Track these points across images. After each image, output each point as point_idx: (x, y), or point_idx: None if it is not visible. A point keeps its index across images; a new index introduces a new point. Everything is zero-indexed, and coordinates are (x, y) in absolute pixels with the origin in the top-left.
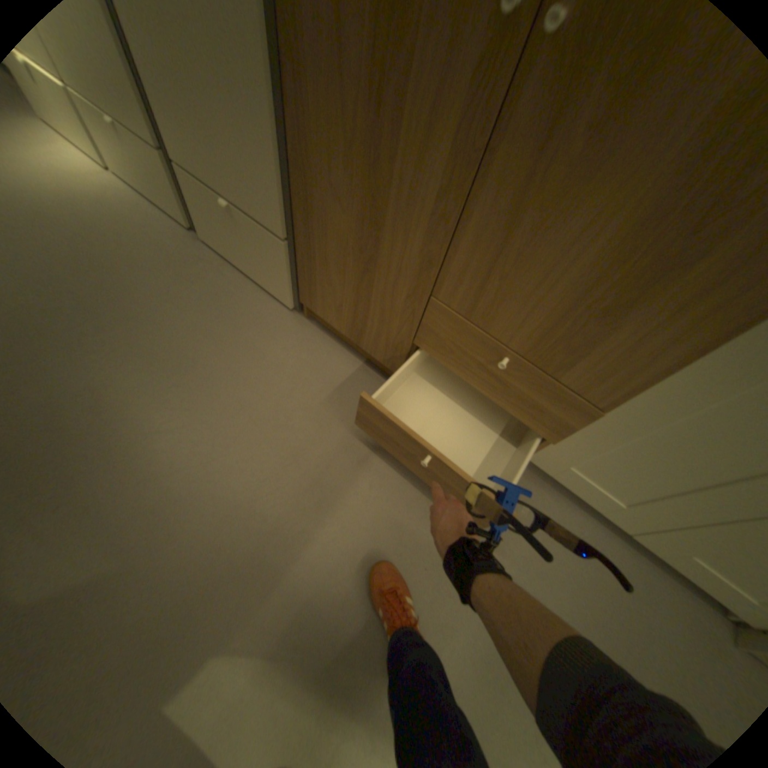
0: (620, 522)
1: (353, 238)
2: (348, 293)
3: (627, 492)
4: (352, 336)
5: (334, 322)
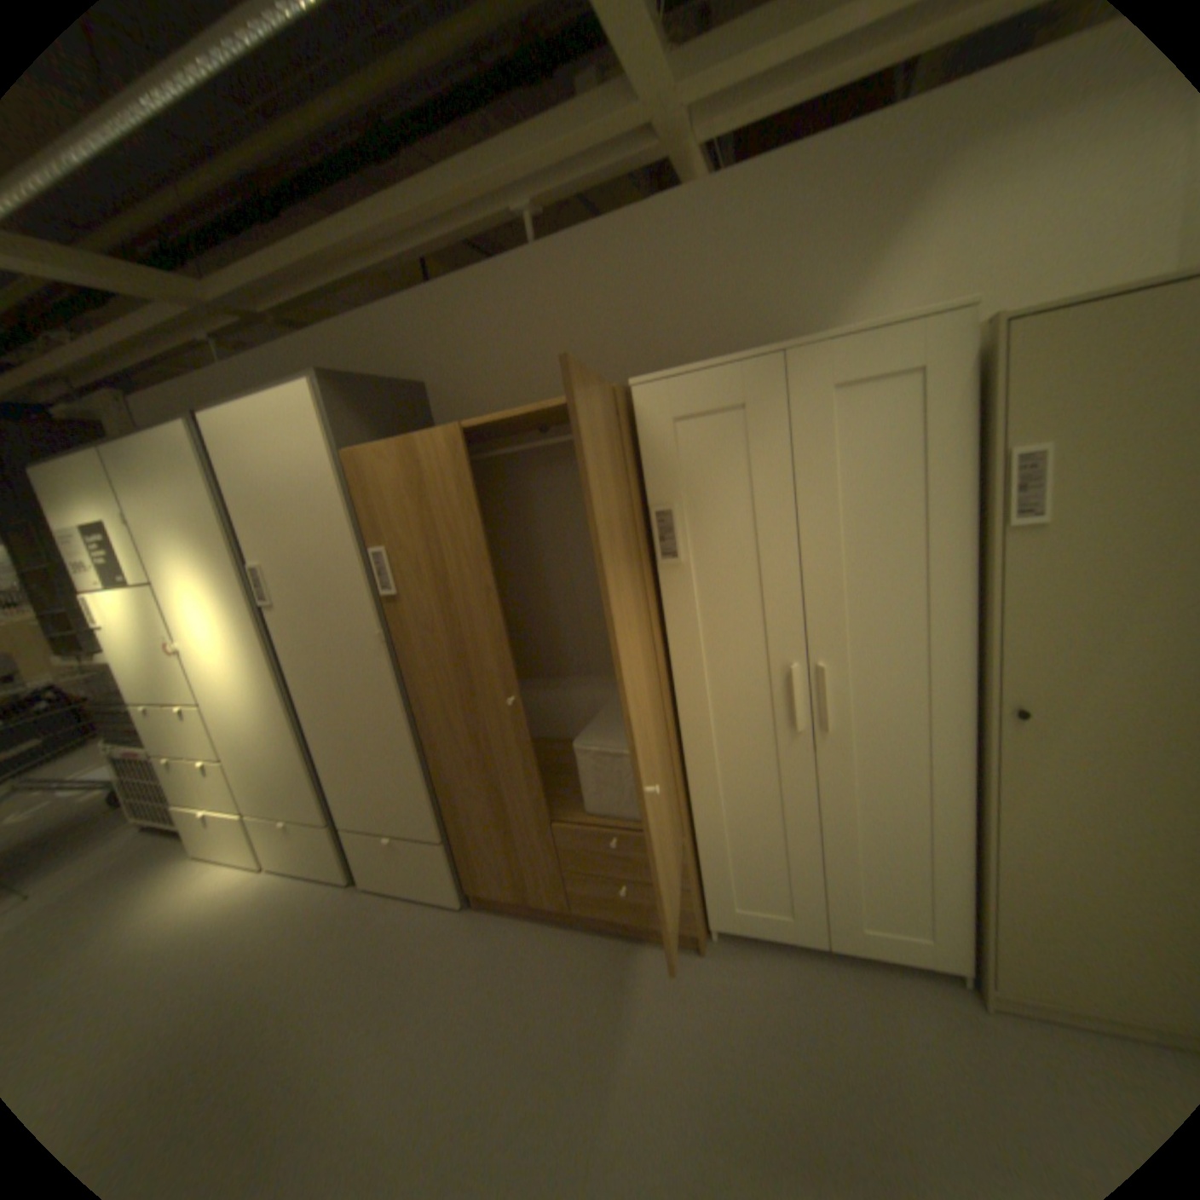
0: (812, 944)
1: (489, 815)
2: (500, 859)
3: (780, 906)
4: (518, 900)
5: (499, 897)
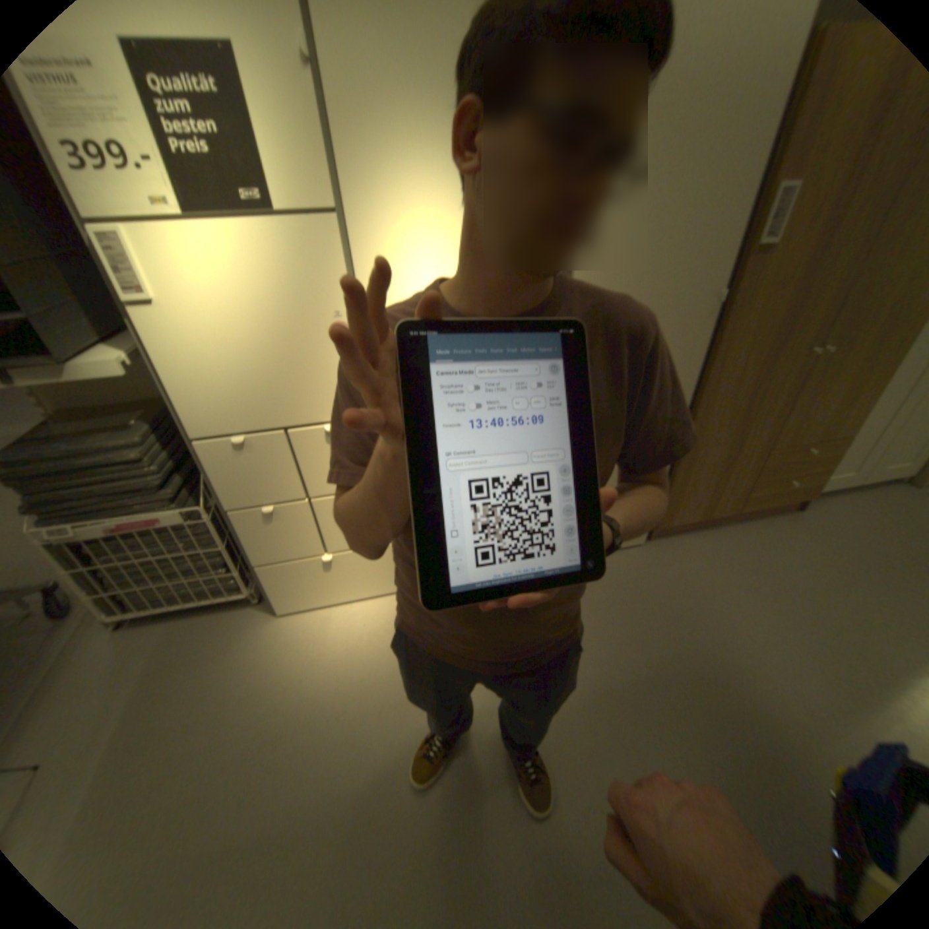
0: (855, 485)
1: (722, 458)
2: (708, 491)
3: (853, 469)
4: (702, 519)
5: (687, 522)
